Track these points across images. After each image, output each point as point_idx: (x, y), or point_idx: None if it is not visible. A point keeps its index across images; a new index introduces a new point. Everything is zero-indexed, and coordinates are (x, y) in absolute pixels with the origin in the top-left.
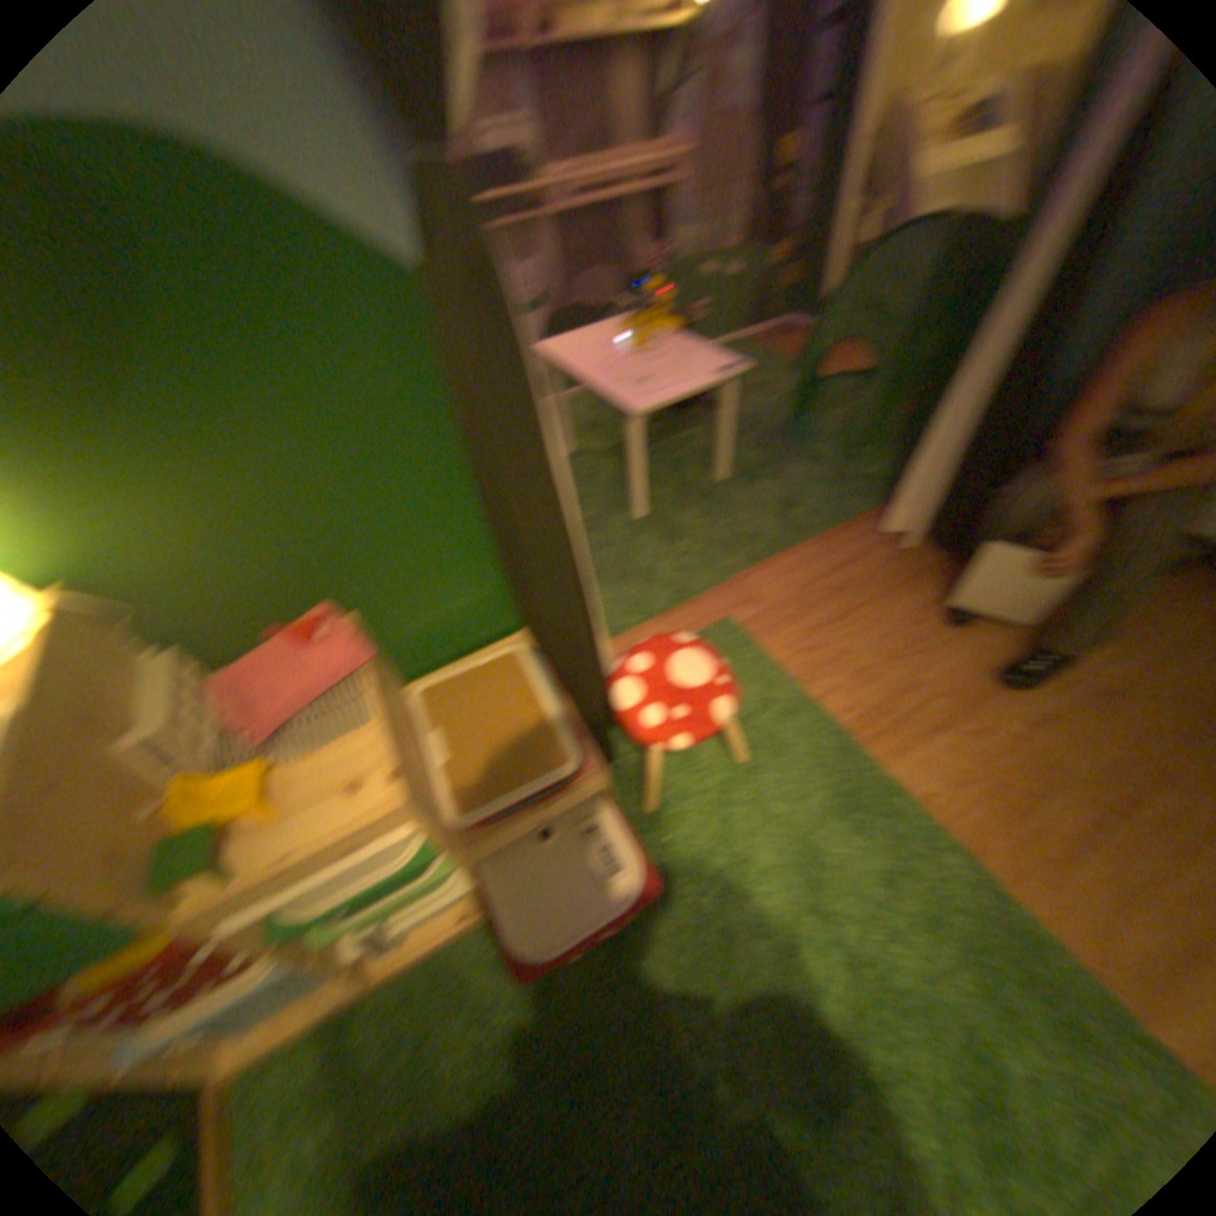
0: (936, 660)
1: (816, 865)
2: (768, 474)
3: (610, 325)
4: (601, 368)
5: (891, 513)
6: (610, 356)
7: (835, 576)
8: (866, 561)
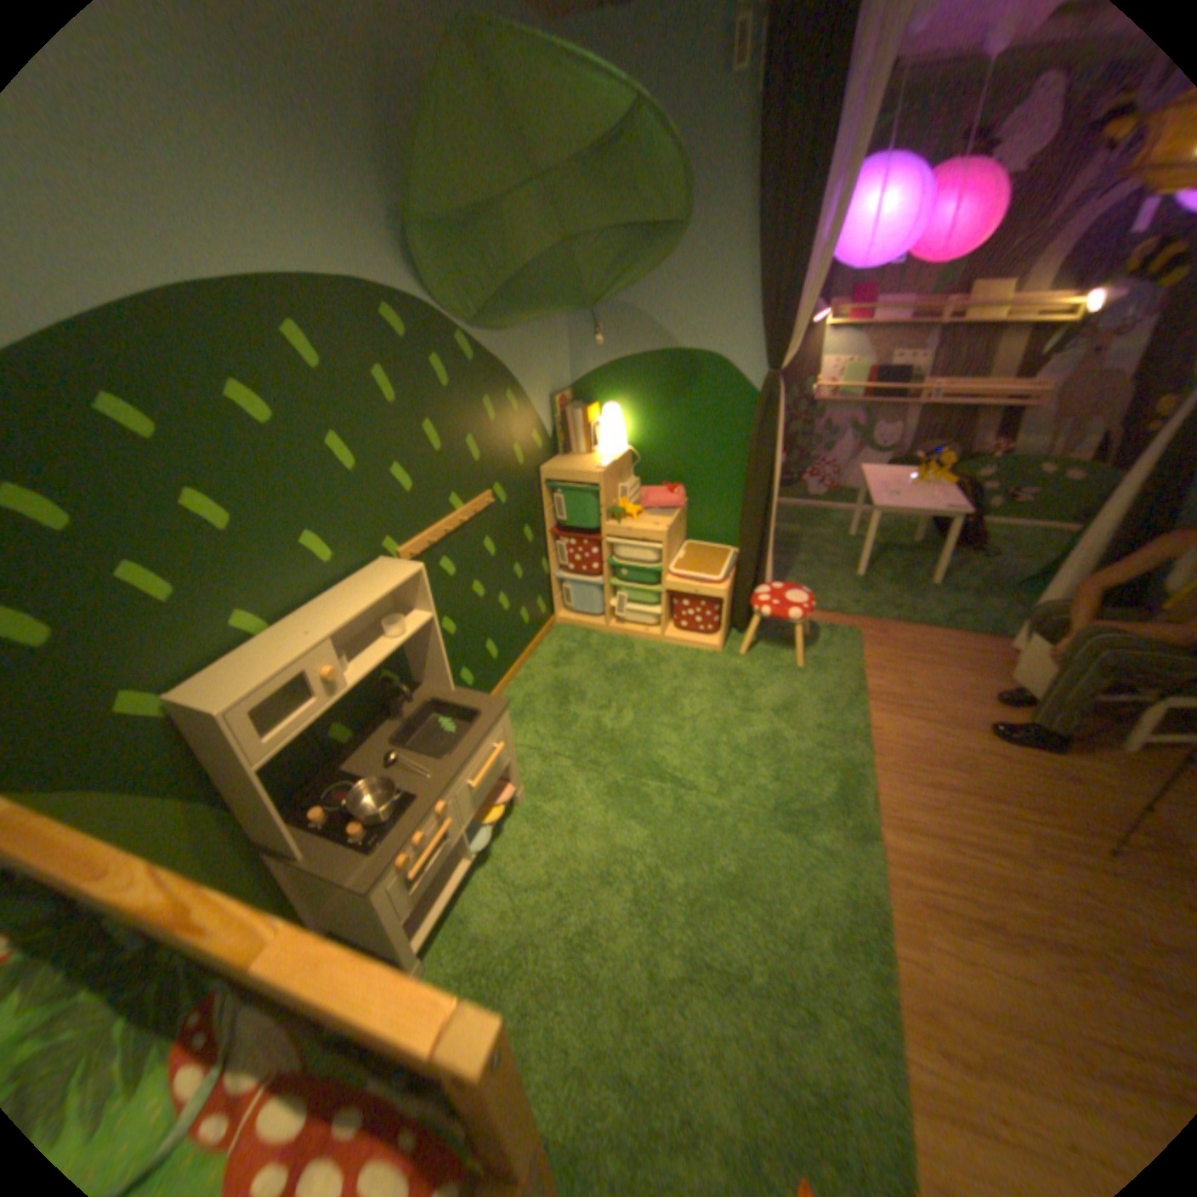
0: (962, 705)
1: (789, 706)
2: (969, 595)
3: (912, 471)
4: (879, 485)
5: (1021, 636)
6: (891, 483)
7: (948, 650)
8: (981, 656)
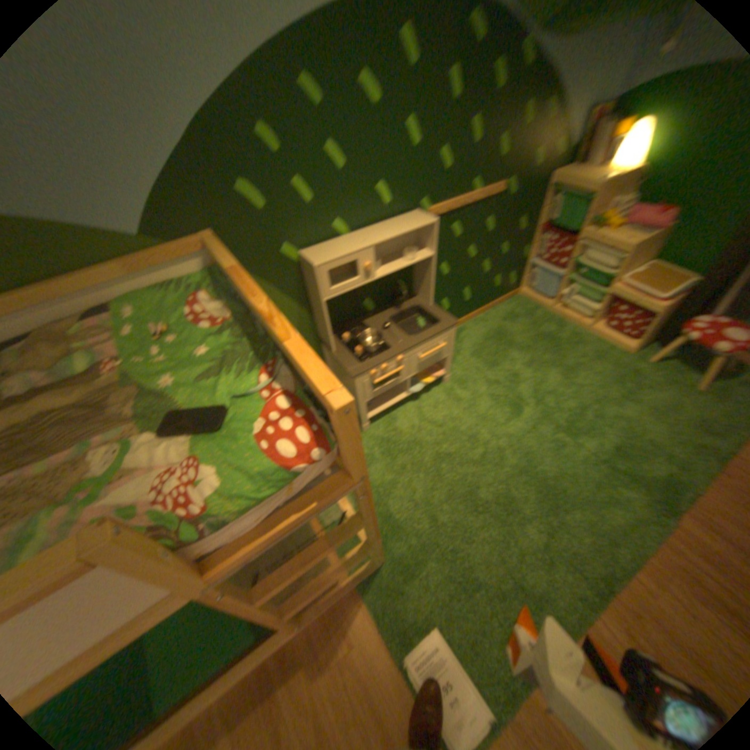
0: None
1: (668, 411)
2: None
3: None
4: None
5: None
6: None
7: None
8: None
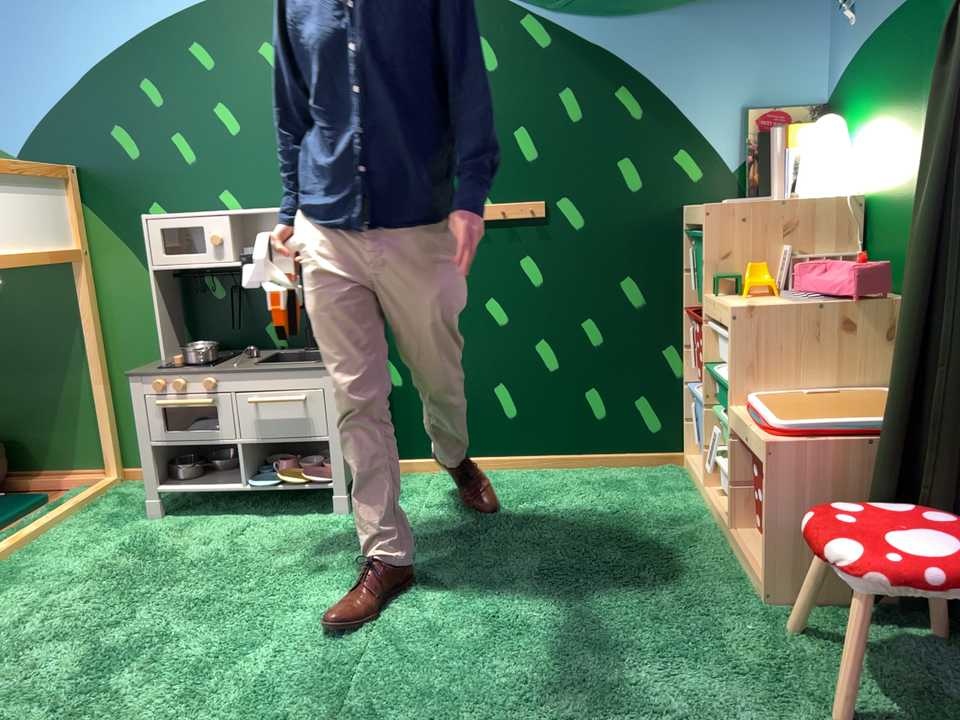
0: None
1: (664, 713)
2: None
3: None
4: None
5: None
6: None
7: None
8: None
